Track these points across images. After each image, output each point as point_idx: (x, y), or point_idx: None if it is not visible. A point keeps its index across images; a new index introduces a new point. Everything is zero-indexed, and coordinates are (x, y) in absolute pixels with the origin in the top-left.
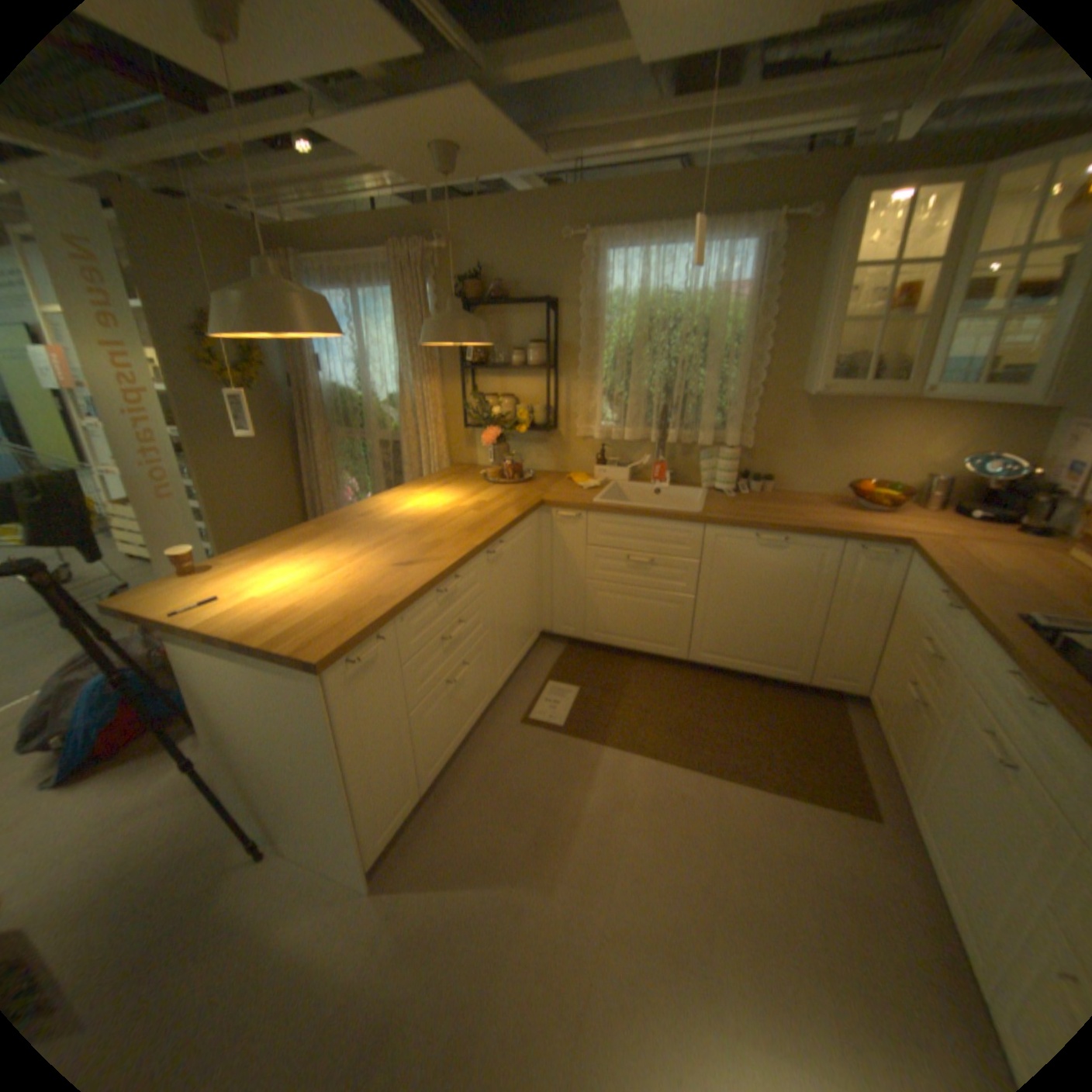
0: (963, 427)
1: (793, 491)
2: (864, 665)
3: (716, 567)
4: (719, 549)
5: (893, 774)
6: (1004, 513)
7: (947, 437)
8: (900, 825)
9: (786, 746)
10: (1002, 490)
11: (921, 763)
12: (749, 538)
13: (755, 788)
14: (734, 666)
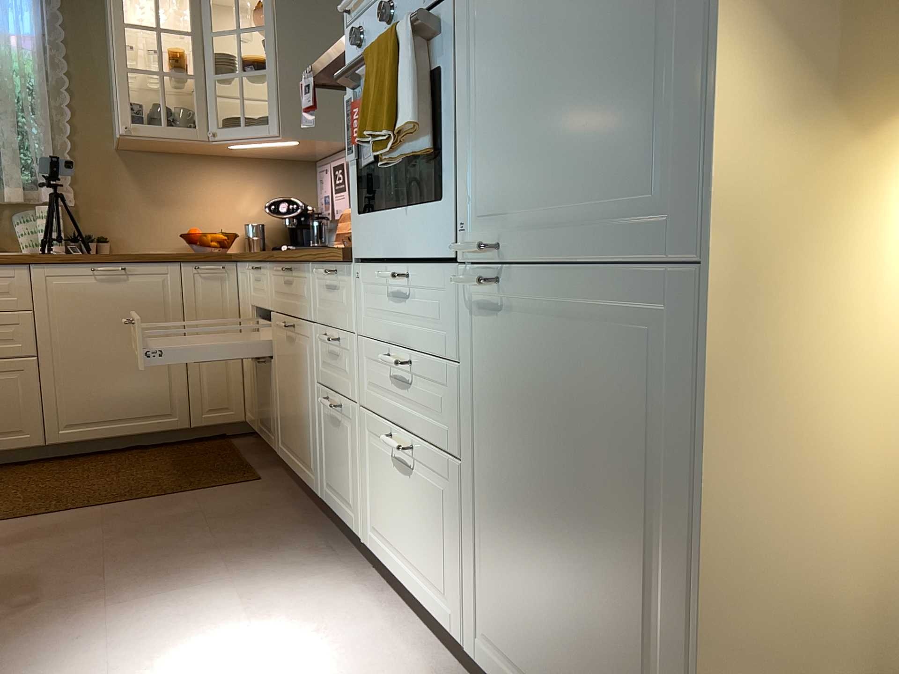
0: (258, 184)
1: (133, 253)
2: (231, 387)
3: (56, 314)
4: (54, 291)
5: (270, 458)
6: (301, 245)
7: (250, 193)
8: (275, 476)
9: (172, 471)
10: (295, 228)
11: (272, 409)
12: (86, 274)
13: (142, 499)
14: (105, 432)
